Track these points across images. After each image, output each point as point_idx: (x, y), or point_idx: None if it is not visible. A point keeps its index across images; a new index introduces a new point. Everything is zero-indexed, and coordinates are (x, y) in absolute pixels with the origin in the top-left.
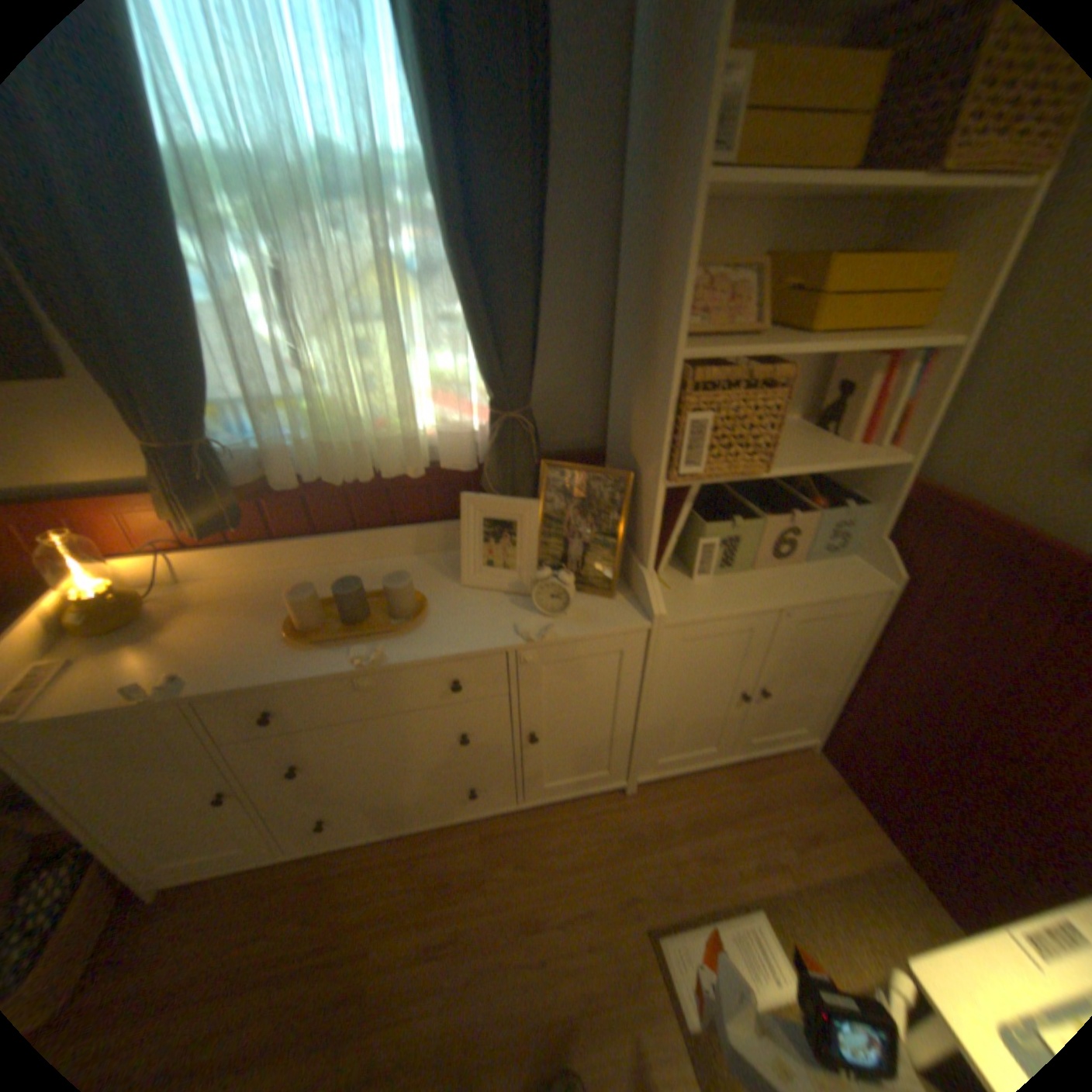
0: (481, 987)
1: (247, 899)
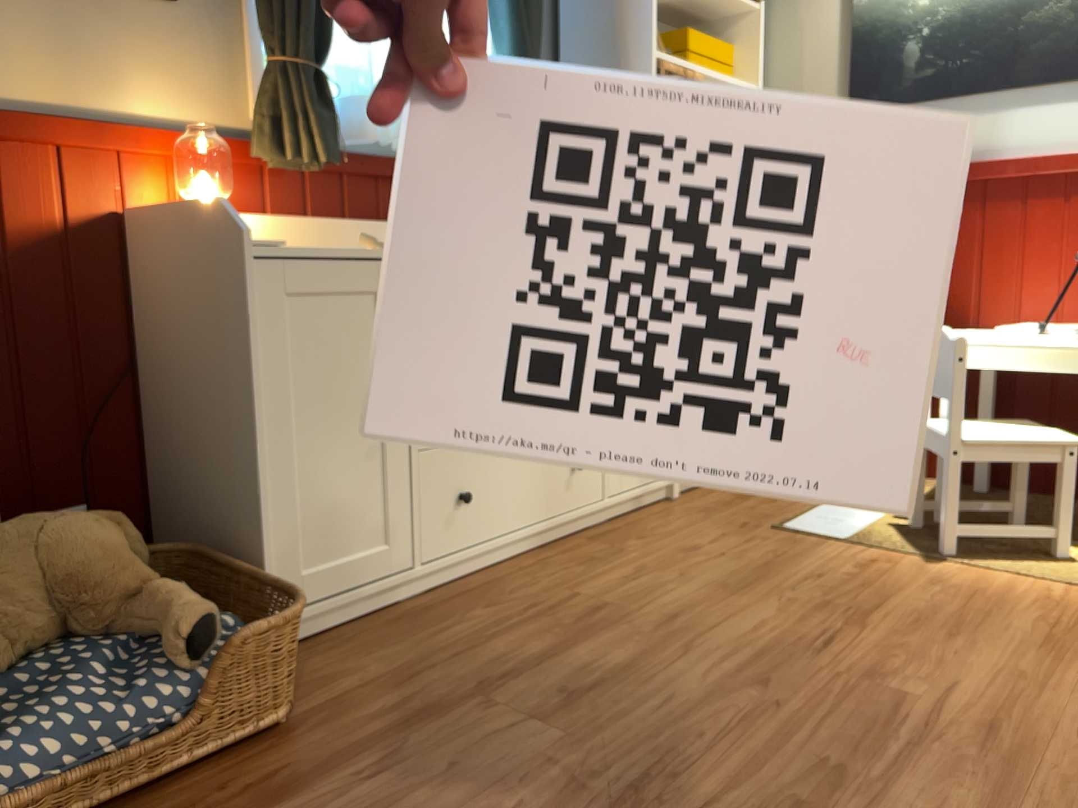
0: (692, 572)
1: (397, 622)
